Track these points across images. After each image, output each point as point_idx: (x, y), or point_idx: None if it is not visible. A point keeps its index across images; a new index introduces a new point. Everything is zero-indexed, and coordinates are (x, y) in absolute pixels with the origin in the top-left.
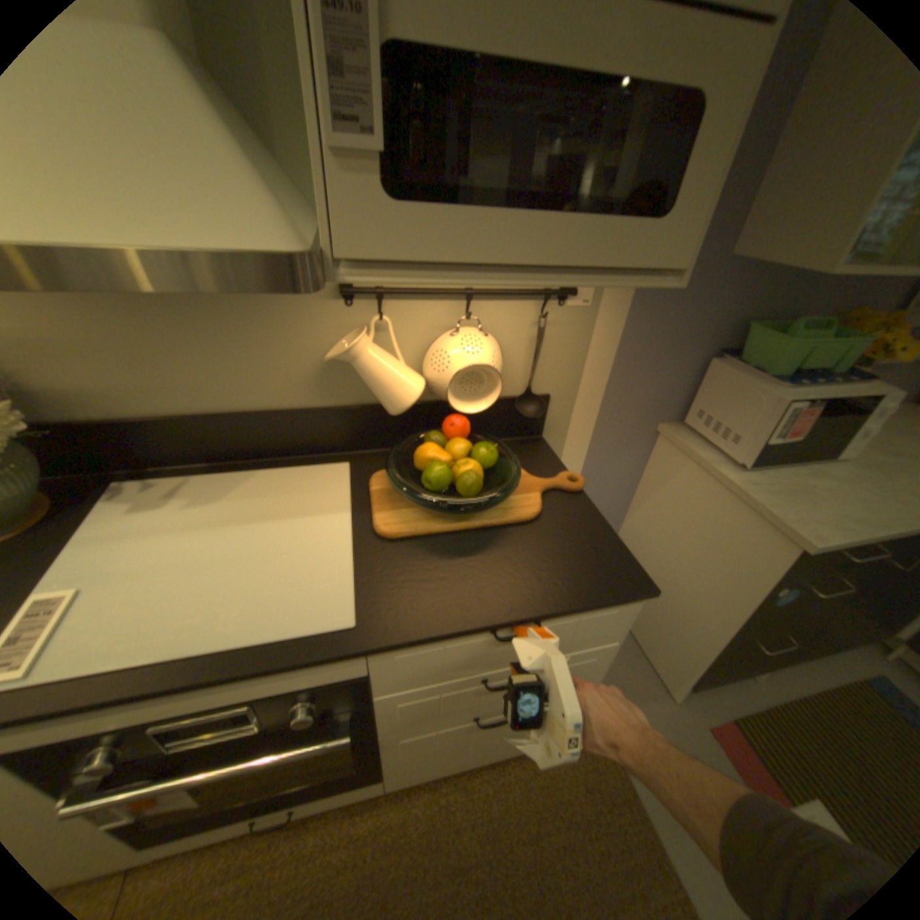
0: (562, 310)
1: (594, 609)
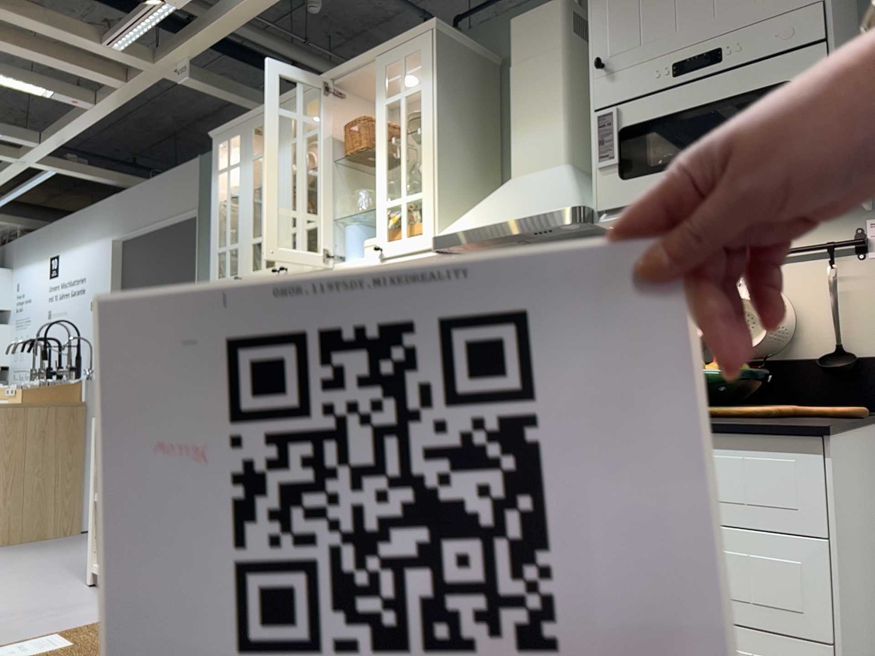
0: (863, 263)
1: (746, 431)
